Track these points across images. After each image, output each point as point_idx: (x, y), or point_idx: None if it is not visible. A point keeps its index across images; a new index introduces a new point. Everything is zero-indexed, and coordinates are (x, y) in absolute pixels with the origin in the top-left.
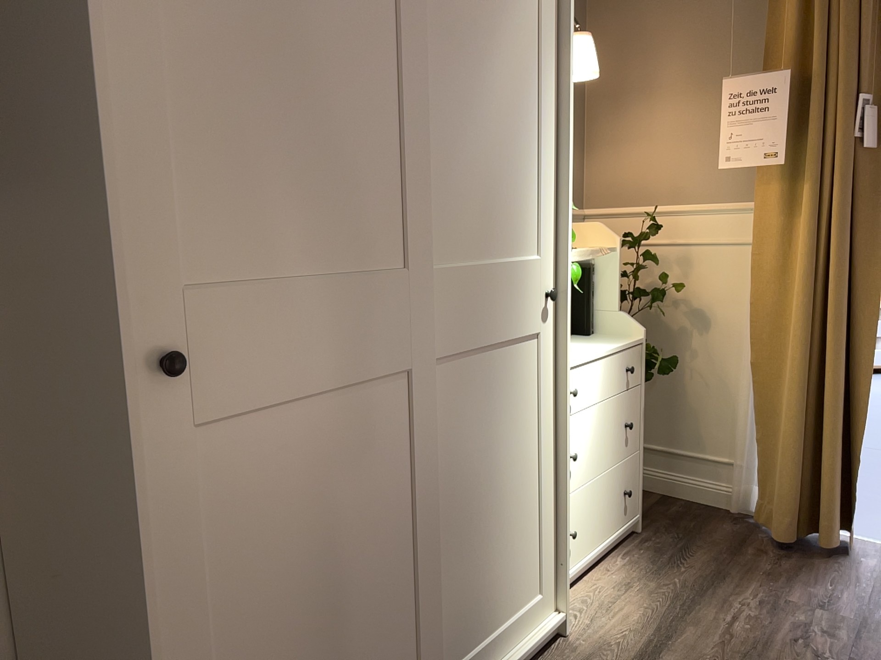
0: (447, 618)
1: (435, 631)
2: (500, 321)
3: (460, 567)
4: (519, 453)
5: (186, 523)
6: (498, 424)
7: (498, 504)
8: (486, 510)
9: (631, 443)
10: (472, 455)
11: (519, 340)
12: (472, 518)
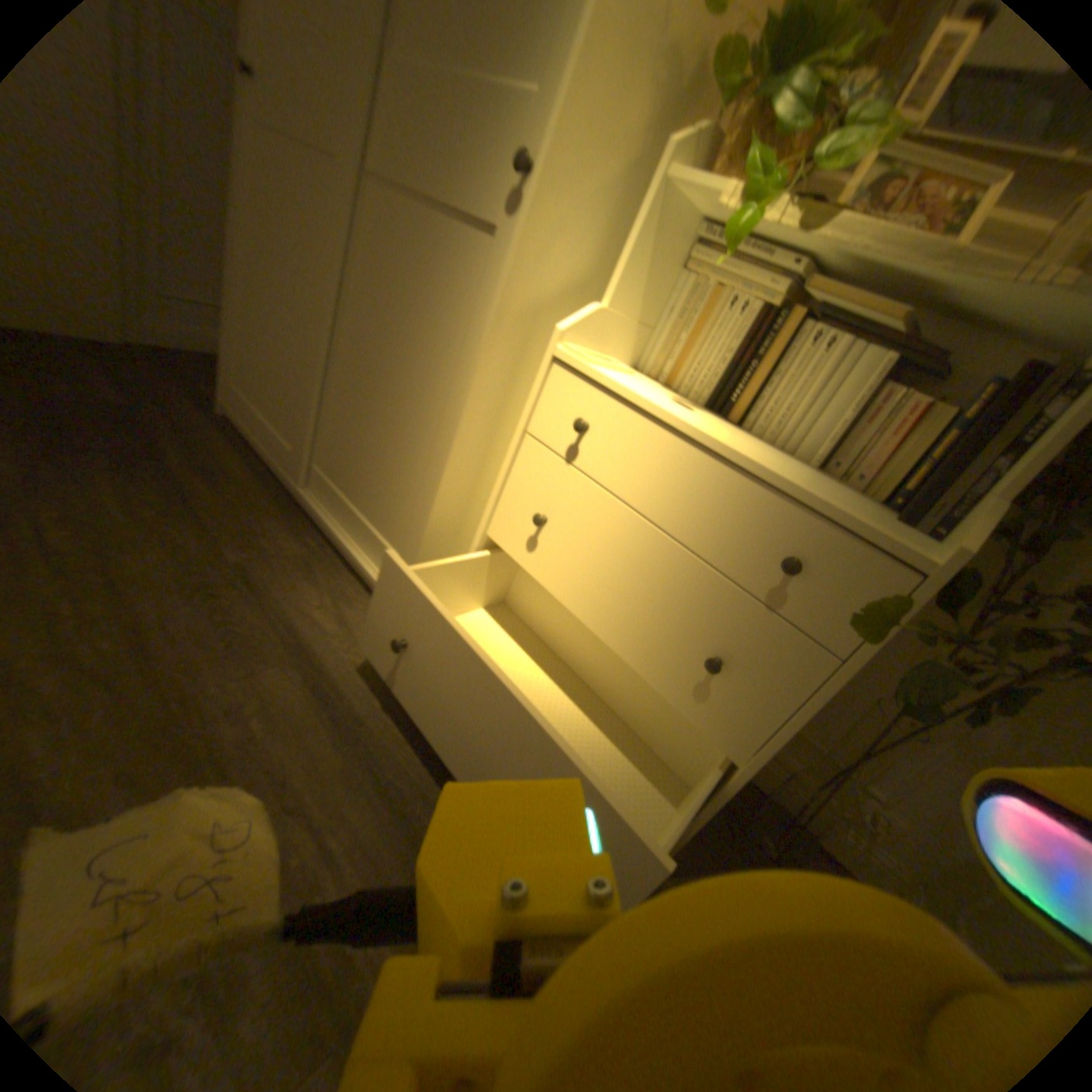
0: (333, 433)
1: (320, 424)
2: (442, 170)
3: (349, 407)
4: (424, 372)
5: (247, 184)
6: (412, 308)
7: (390, 397)
8: (379, 388)
9: (712, 709)
10: (380, 314)
11: (464, 219)
12: (367, 378)
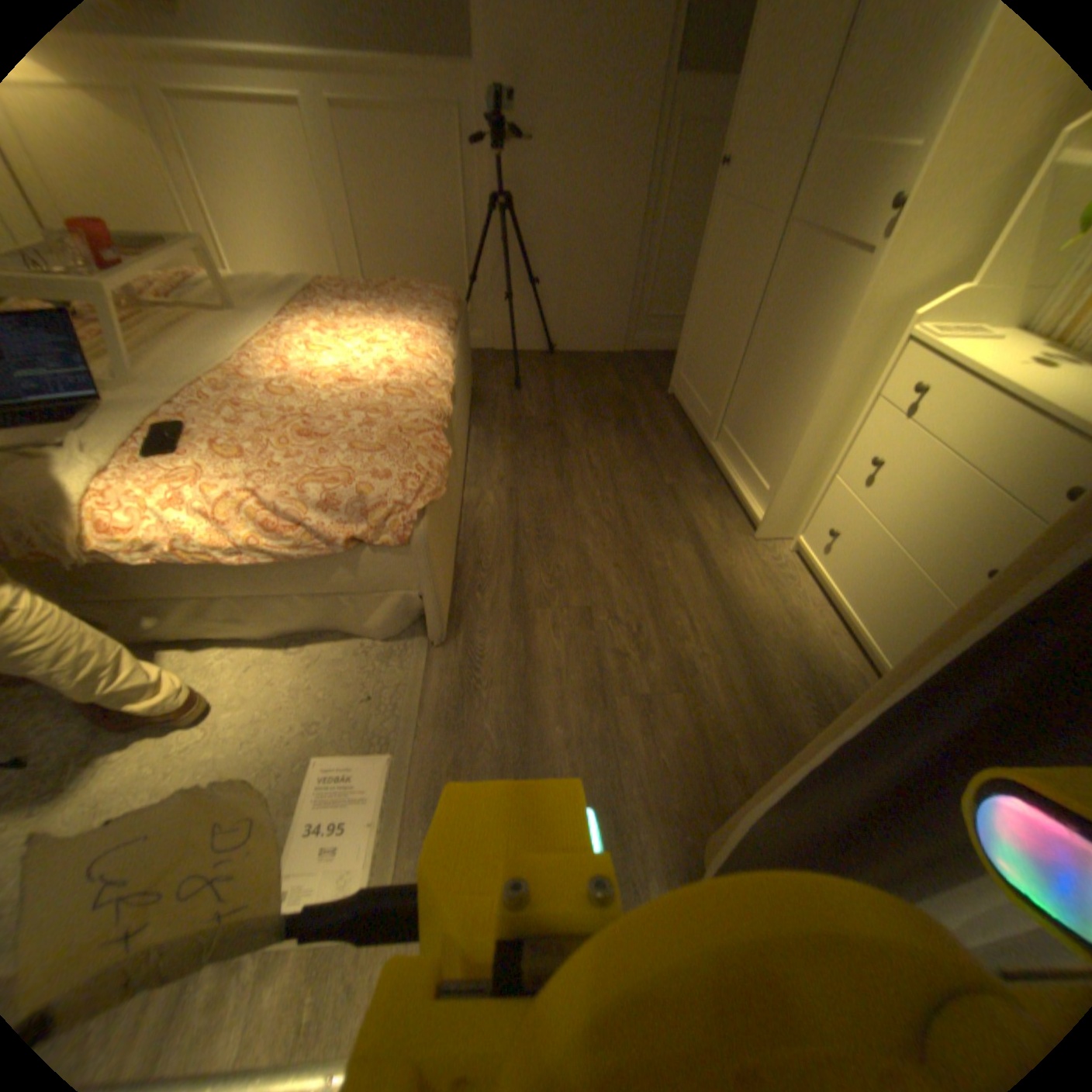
0: (740, 401)
1: (732, 395)
2: (846, 209)
3: (754, 382)
4: (809, 354)
5: (713, 233)
6: (808, 309)
7: (783, 374)
8: (776, 367)
9: None
10: (786, 315)
11: (855, 242)
12: (769, 360)
